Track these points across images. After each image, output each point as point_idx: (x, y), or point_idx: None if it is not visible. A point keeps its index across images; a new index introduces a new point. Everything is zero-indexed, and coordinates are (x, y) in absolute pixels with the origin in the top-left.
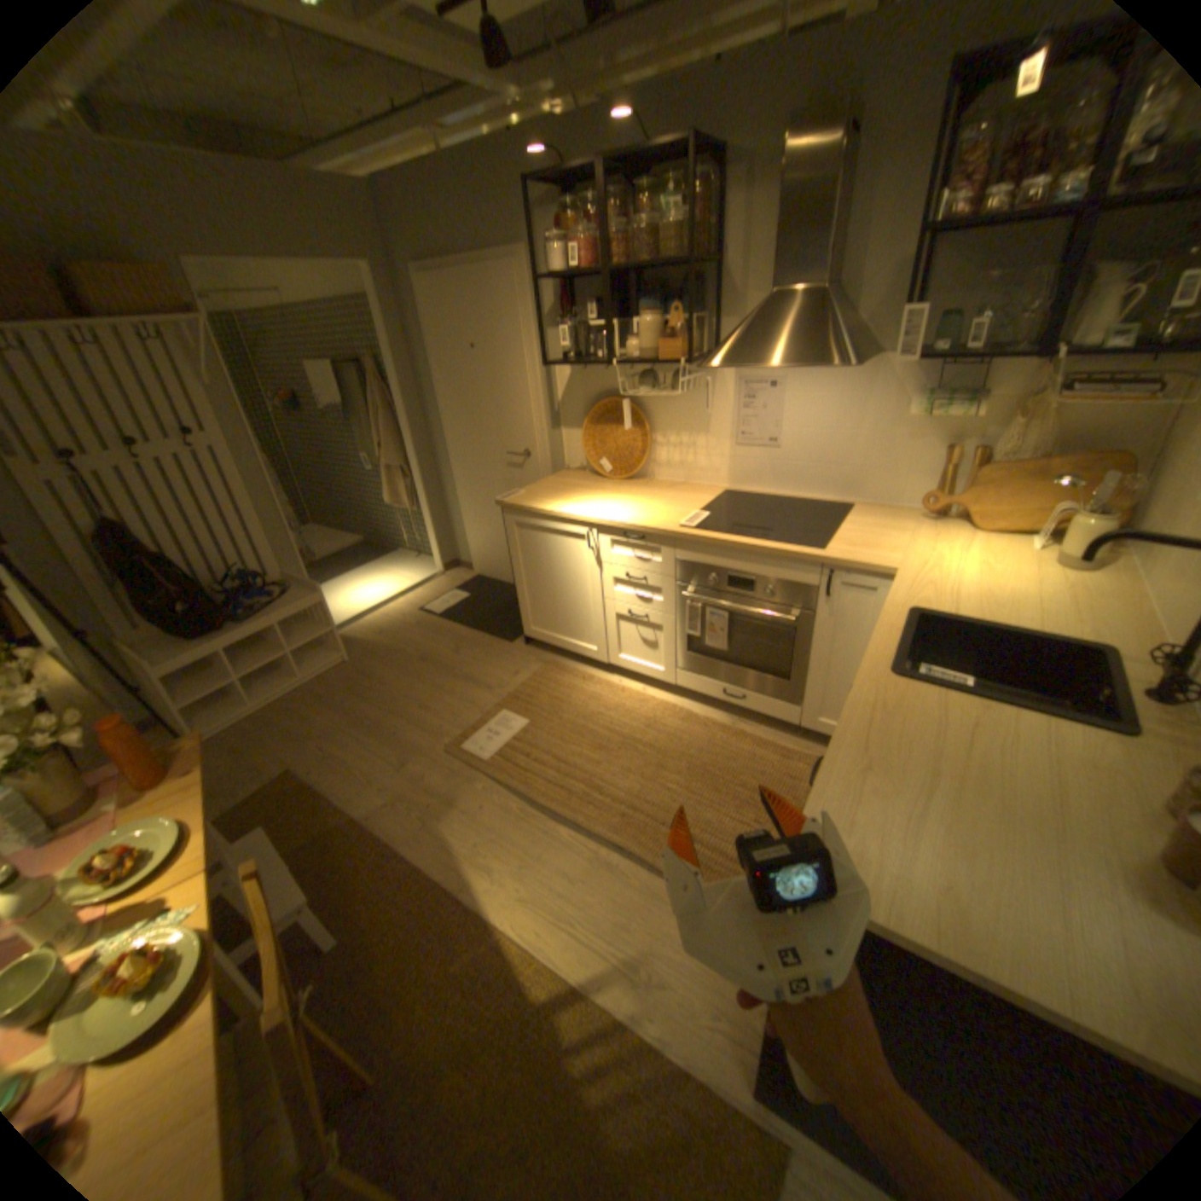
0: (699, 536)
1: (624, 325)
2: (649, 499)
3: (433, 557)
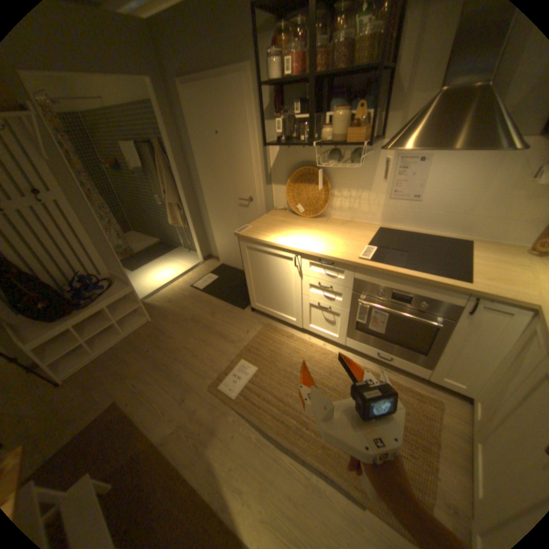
0: (375, 266)
1: (317, 117)
2: (332, 233)
3: (197, 253)
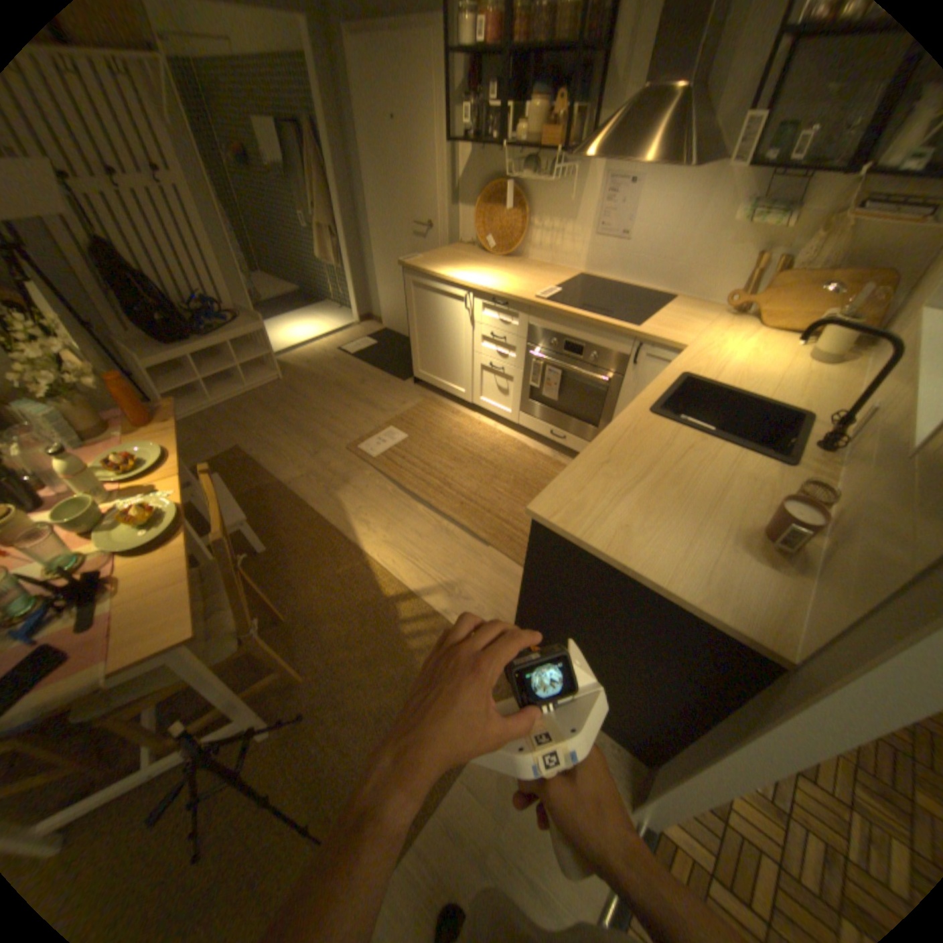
0: (548, 306)
1: (520, 109)
2: (519, 275)
3: (351, 309)
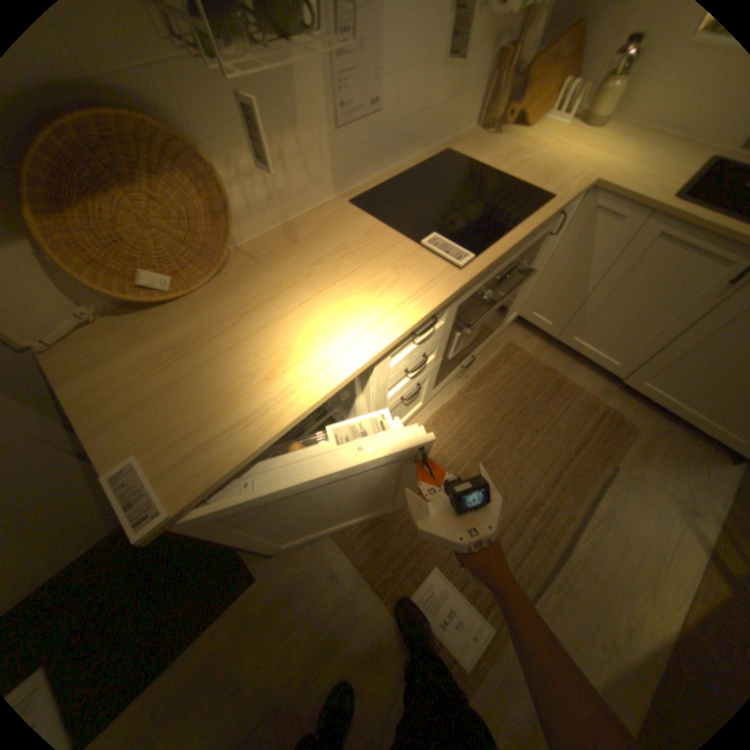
0: (495, 259)
1: None
2: (332, 269)
3: None
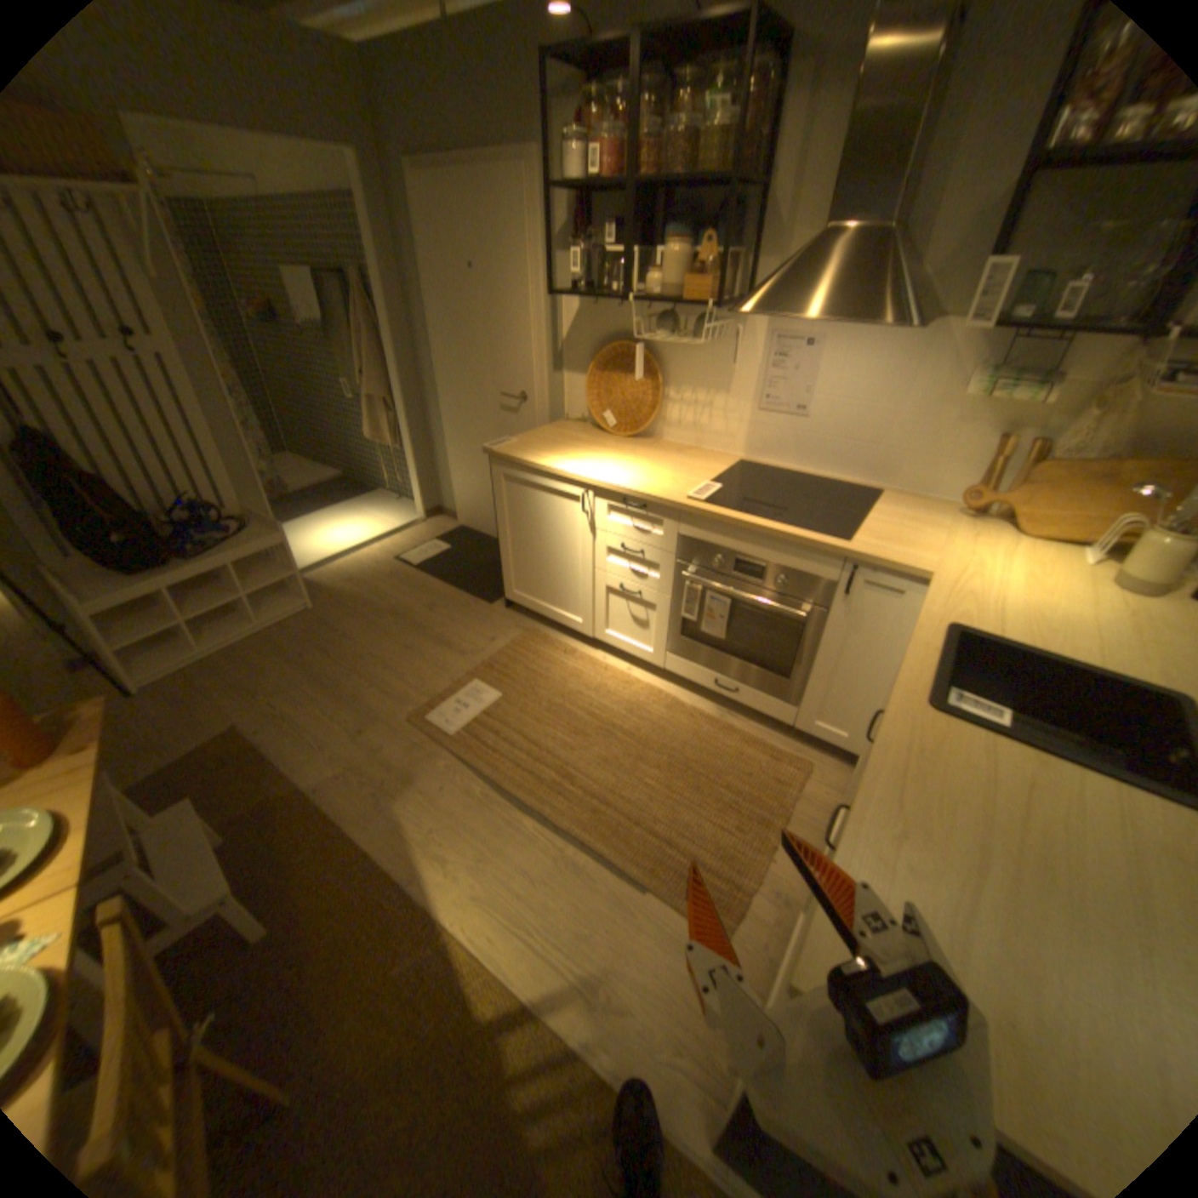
0: (709, 511)
1: (647, 255)
2: (656, 462)
3: (414, 501)
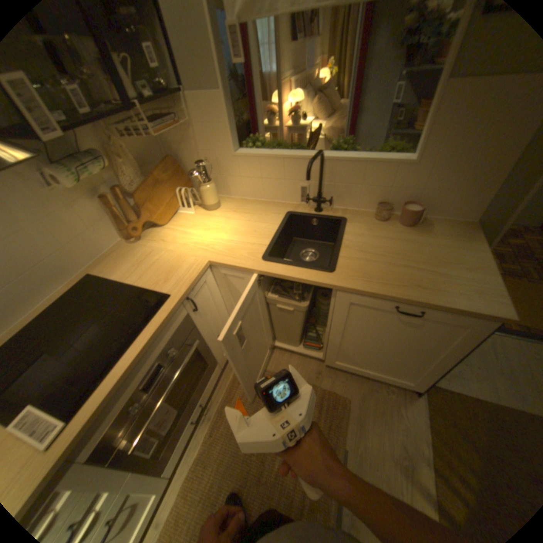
0: (93, 409)
1: None
2: None
3: None
